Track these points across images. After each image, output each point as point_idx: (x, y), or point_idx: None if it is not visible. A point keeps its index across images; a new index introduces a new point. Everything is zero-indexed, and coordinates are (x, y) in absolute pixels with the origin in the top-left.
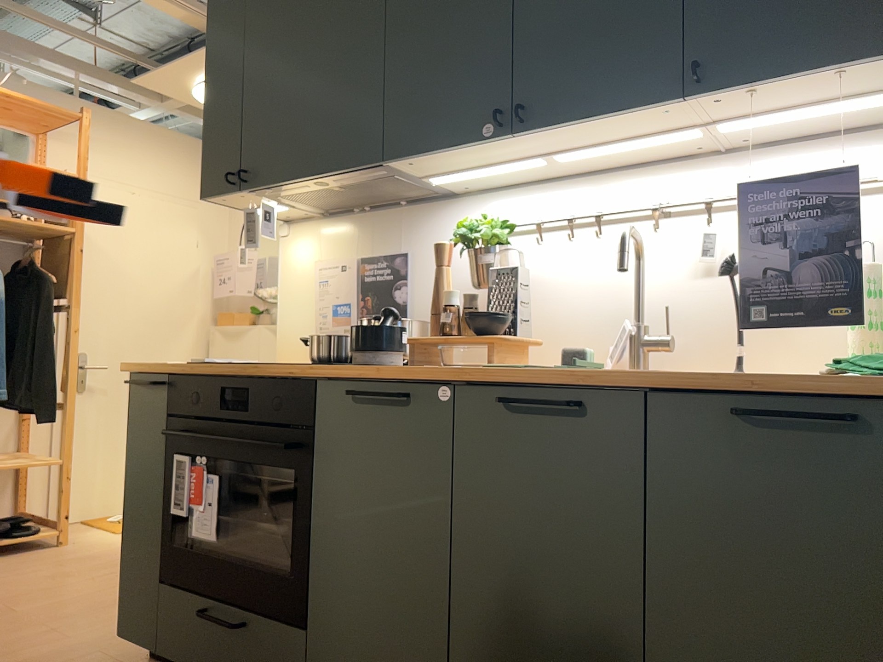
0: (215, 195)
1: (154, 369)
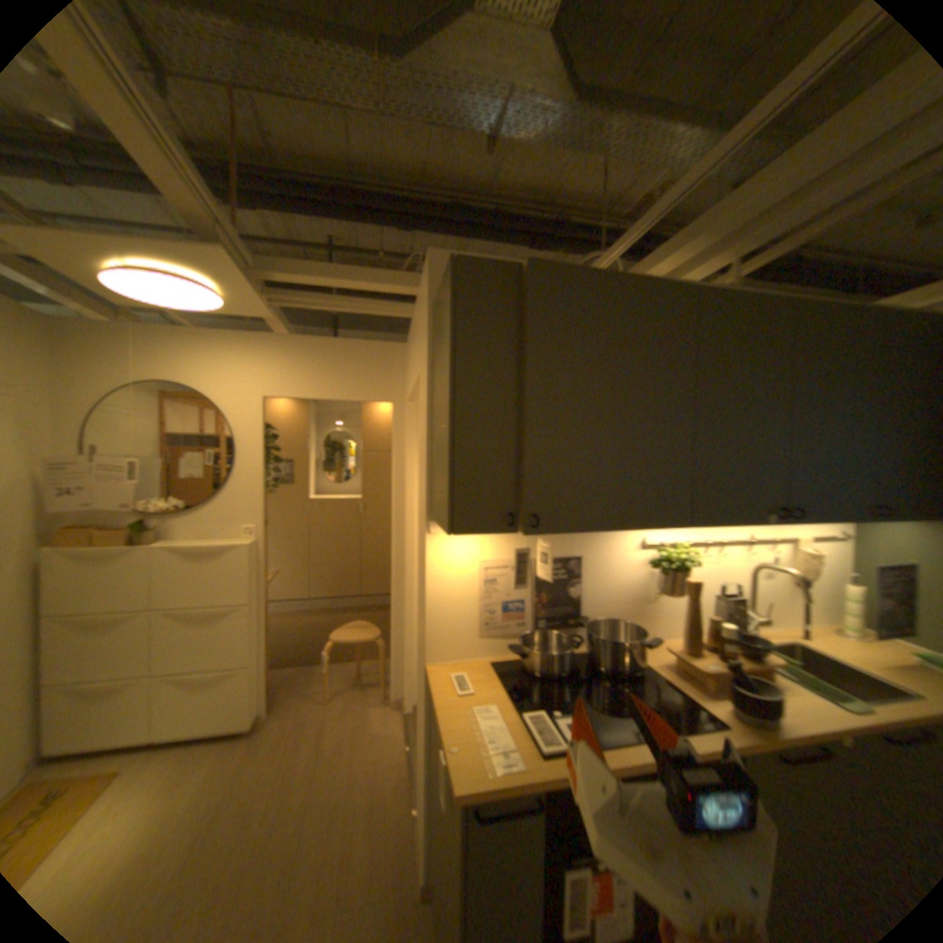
0: (471, 530)
1: (528, 791)
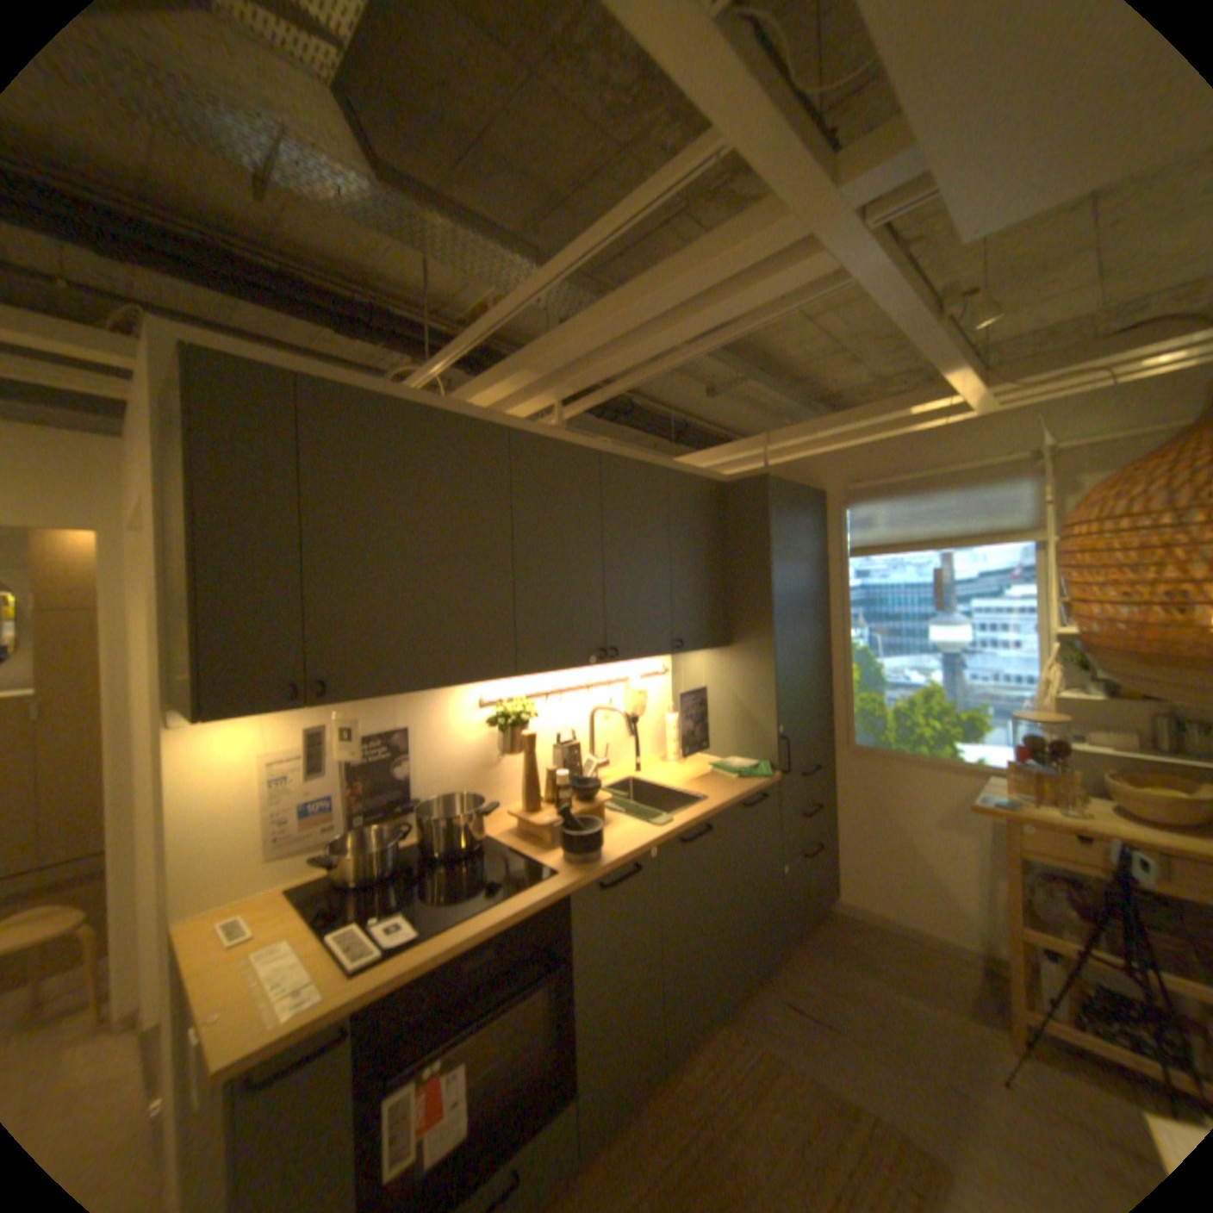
0: (233, 714)
1: (323, 1022)
